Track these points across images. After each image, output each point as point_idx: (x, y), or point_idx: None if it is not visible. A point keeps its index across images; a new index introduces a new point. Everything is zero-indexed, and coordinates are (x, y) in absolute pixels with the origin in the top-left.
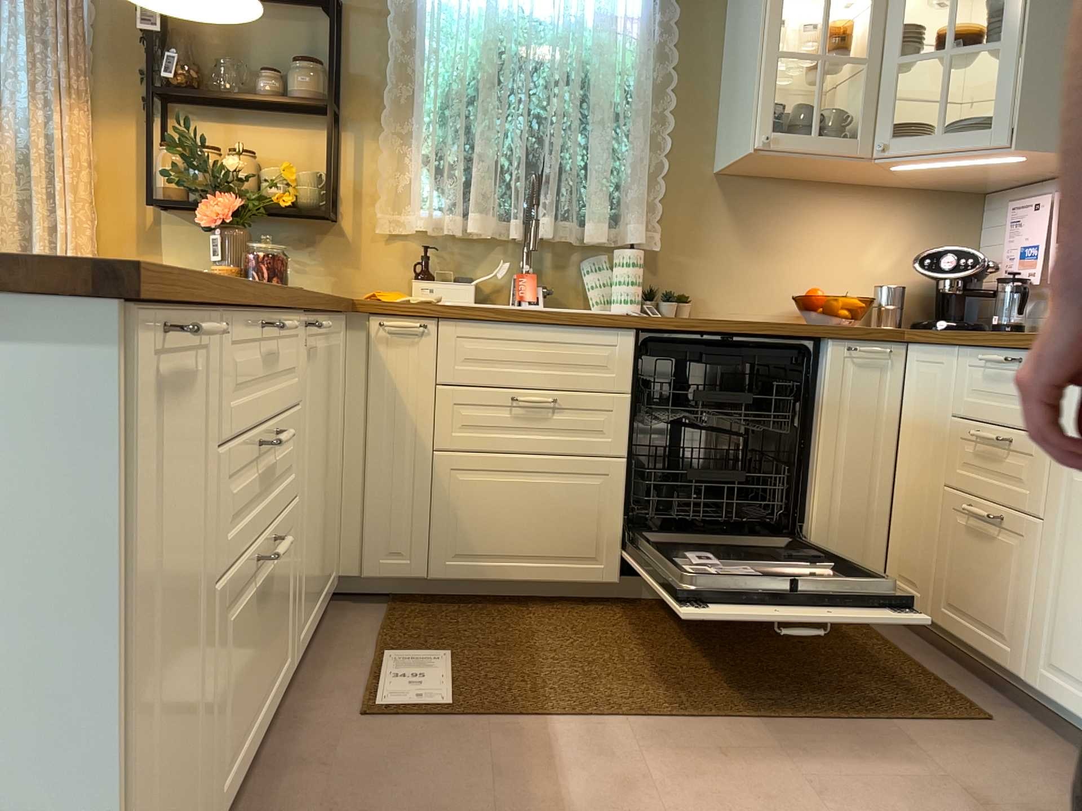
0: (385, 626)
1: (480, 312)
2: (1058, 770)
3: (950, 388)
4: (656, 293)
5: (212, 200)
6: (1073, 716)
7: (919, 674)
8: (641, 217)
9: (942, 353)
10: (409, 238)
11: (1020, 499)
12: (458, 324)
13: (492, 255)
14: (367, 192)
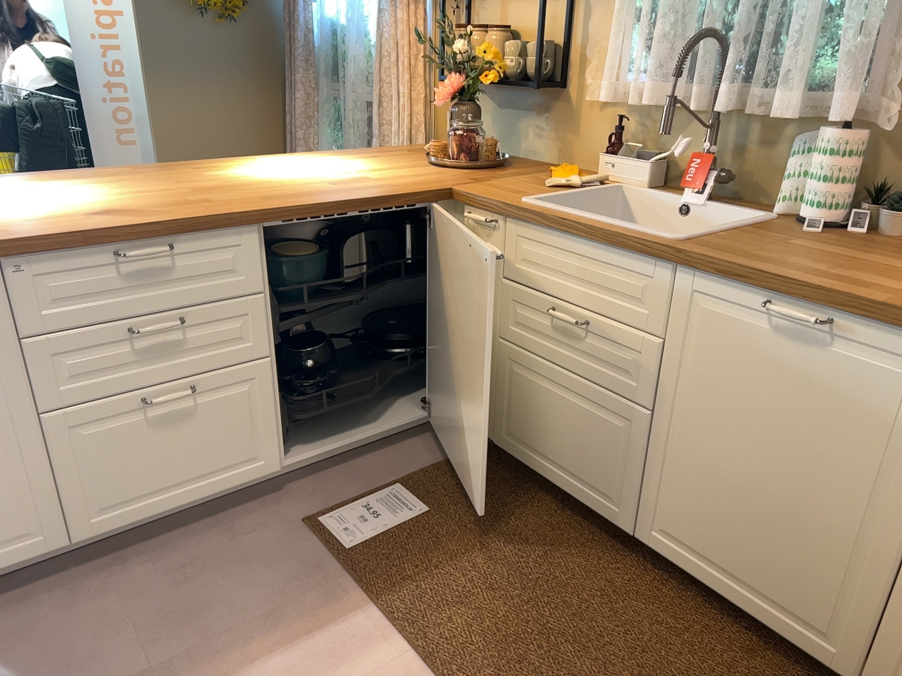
0: (440, 464)
1: (531, 214)
2: None
3: None
4: (884, 196)
5: (449, 80)
6: None
7: None
8: (861, 84)
9: None
10: (616, 107)
11: None
12: (519, 224)
13: (689, 128)
14: (587, 58)
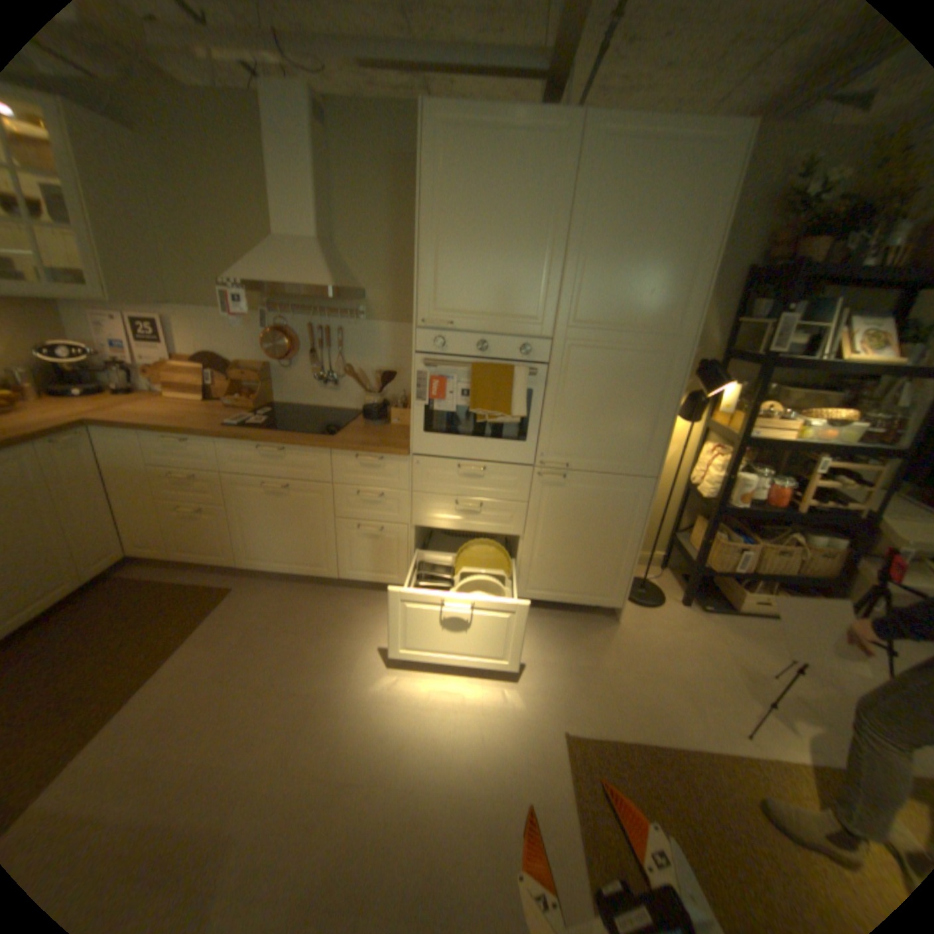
0: None
1: None
2: (266, 593)
3: (137, 453)
4: None
5: None
6: (261, 572)
7: (183, 591)
8: None
9: (122, 435)
10: None
11: (208, 501)
12: None
13: None
14: None
